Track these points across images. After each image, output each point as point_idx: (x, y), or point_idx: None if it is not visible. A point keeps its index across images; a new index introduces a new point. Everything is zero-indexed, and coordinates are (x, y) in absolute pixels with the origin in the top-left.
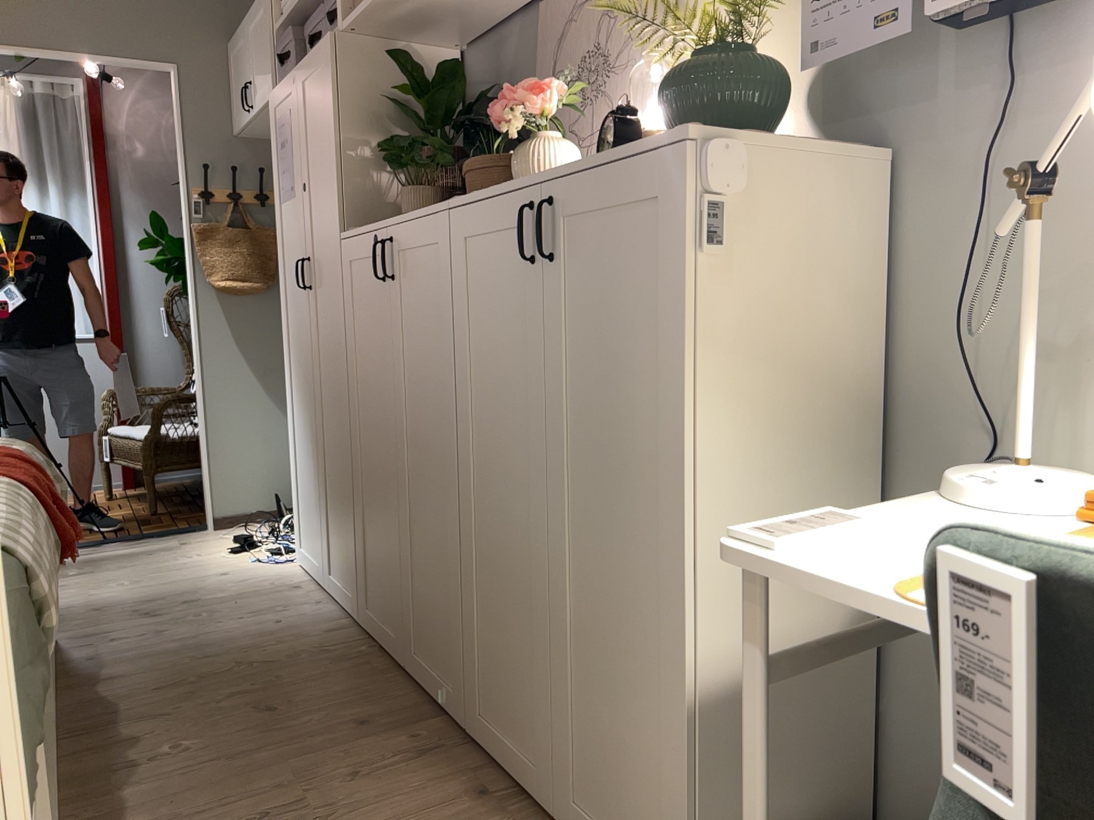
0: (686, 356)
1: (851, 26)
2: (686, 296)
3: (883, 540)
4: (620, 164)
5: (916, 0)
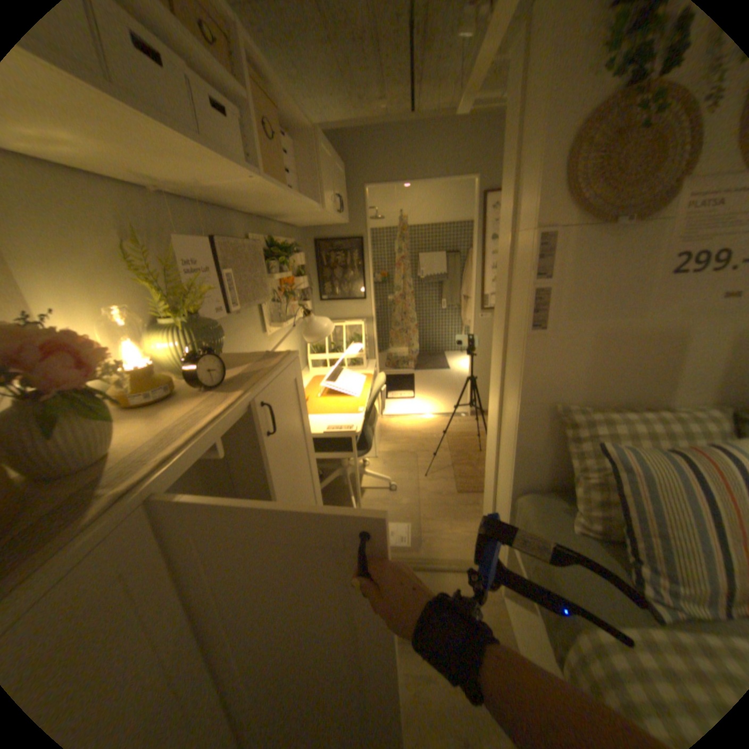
0: (308, 421)
1: (206, 307)
2: (306, 403)
3: (330, 423)
4: (284, 369)
5: (223, 303)
